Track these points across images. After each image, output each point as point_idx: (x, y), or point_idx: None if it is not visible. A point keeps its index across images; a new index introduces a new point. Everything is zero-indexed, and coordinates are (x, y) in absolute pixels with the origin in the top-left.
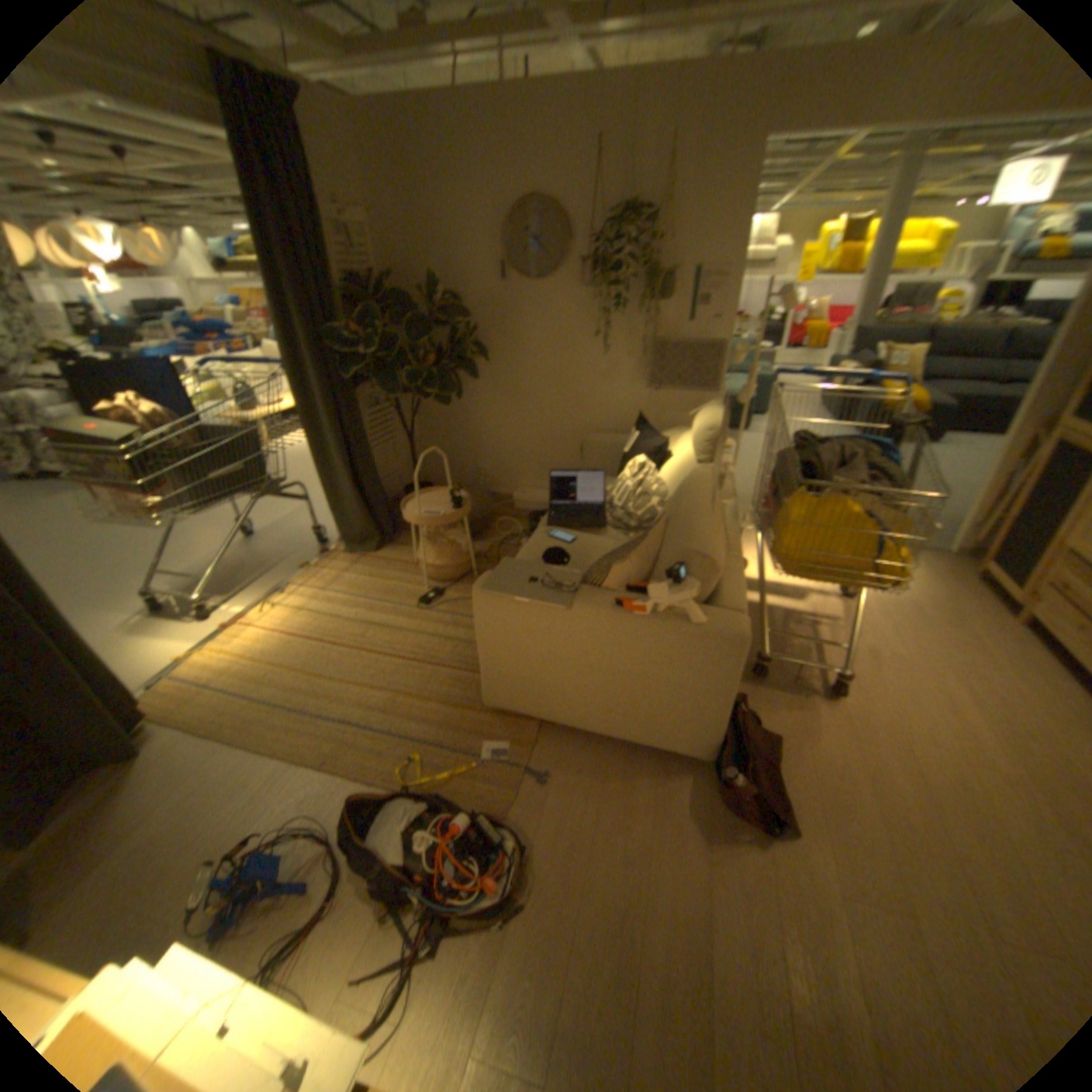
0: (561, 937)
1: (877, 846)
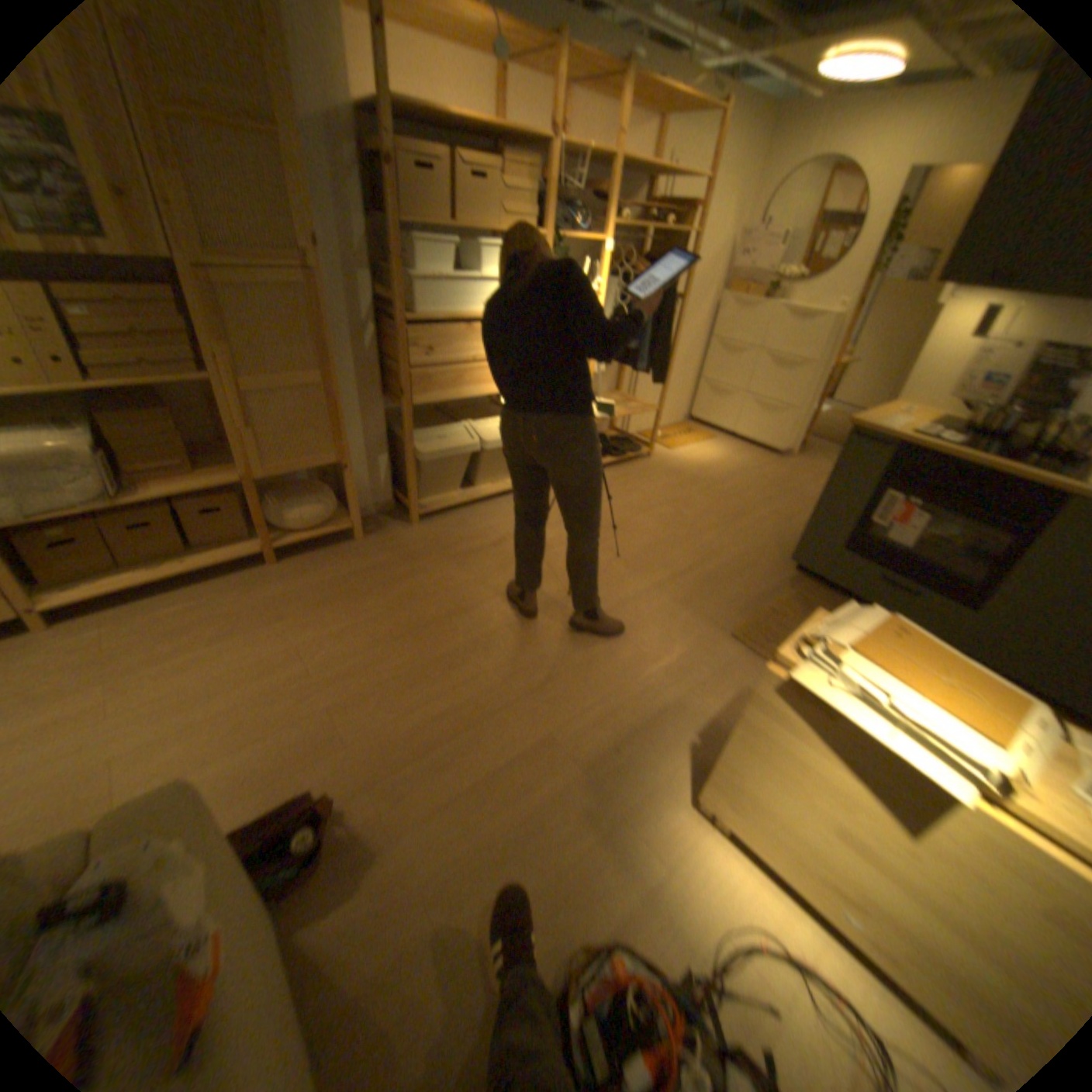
0: (559, 895)
1: (268, 747)
